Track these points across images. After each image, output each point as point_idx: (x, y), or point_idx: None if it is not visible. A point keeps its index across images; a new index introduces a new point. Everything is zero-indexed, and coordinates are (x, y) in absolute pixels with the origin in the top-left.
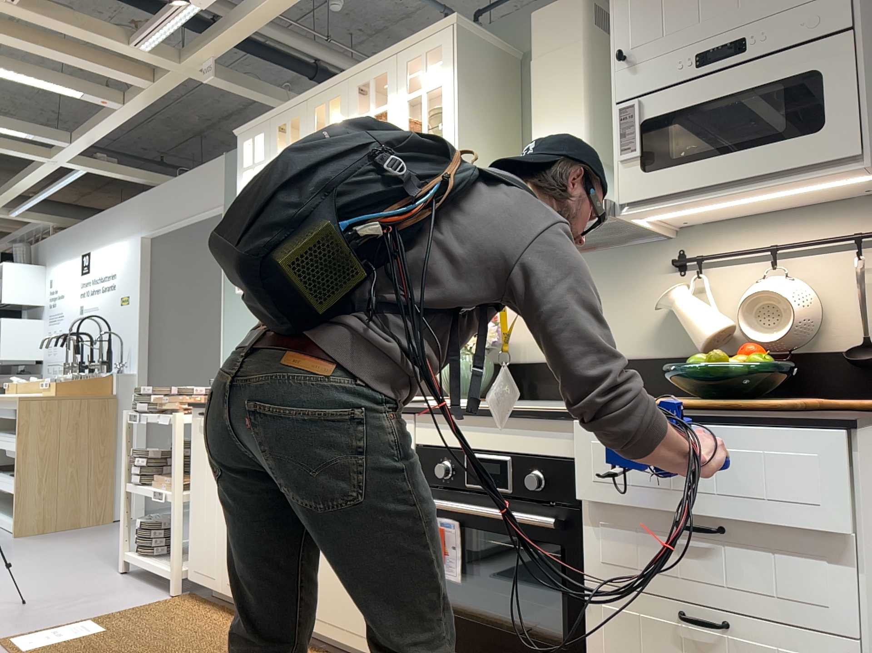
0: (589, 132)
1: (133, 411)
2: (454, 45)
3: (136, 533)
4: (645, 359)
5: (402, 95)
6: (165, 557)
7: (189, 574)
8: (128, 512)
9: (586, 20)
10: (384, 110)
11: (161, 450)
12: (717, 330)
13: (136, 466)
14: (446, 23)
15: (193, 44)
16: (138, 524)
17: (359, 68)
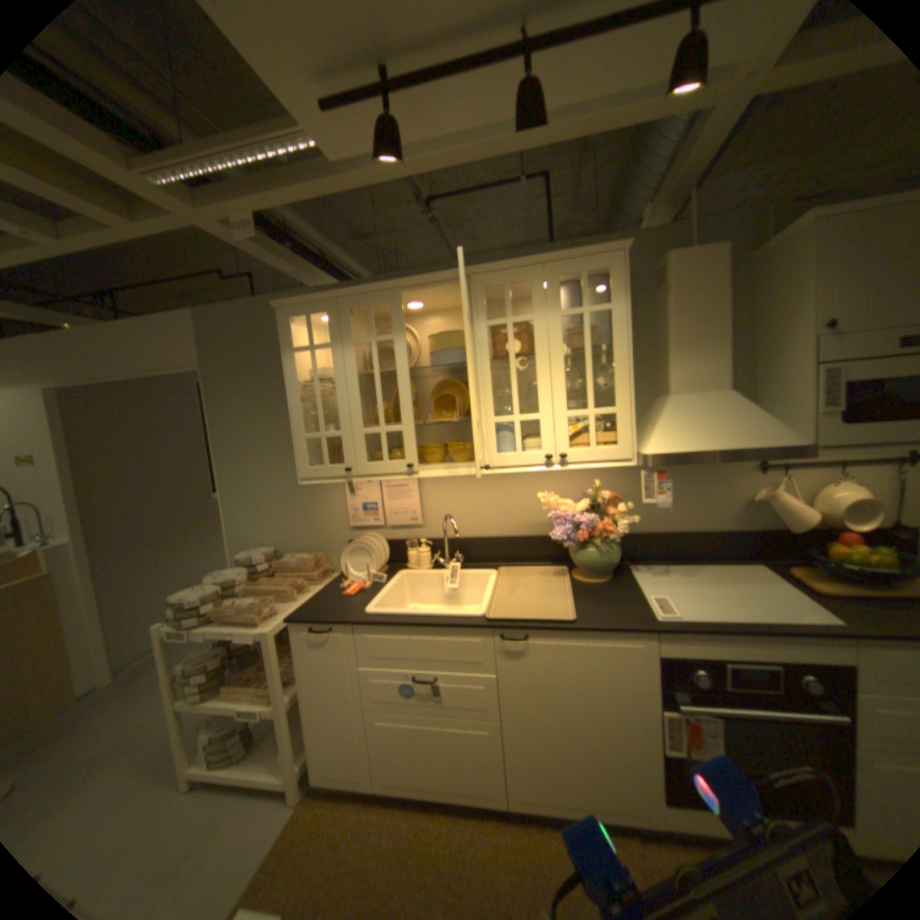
0: (733, 368)
1: (164, 628)
2: (627, 271)
3: (203, 754)
4: (736, 534)
5: (555, 308)
6: (240, 761)
7: (315, 785)
8: (180, 734)
9: (732, 269)
10: (529, 320)
11: (212, 659)
12: (822, 523)
13: (185, 686)
14: (620, 246)
15: (220, 185)
16: (204, 745)
17: (489, 268)
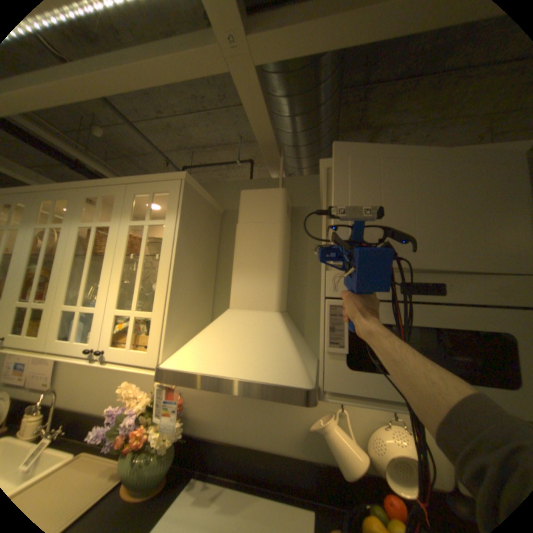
0: (280, 291)
1: None
2: (181, 195)
3: None
4: (295, 459)
5: (126, 218)
6: None
7: None
8: None
9: (284, 208)
10: (106, 225)
11: None
12: (365, 472)
13: None
14: (177, 175)
15: None
16: None
17: (90, 183)
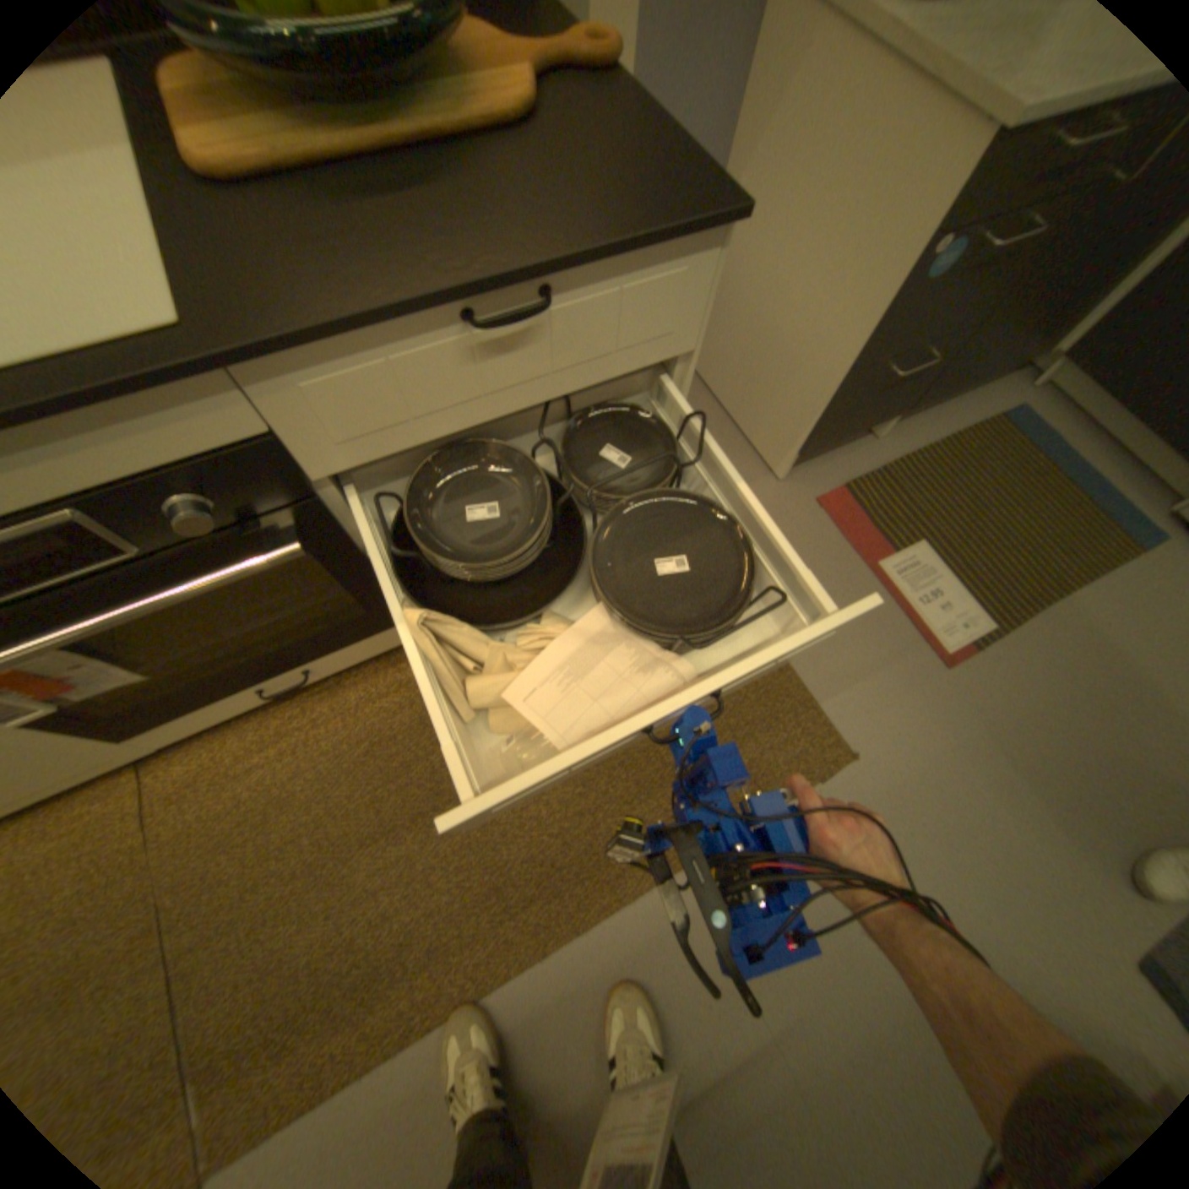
0: None
1: None
2: None
3: None
4: None
5: None
6: None
7: None
8: None
9: None
10: None
11: None
12: None
13: None
14: None
15: None
16: None
17: None
